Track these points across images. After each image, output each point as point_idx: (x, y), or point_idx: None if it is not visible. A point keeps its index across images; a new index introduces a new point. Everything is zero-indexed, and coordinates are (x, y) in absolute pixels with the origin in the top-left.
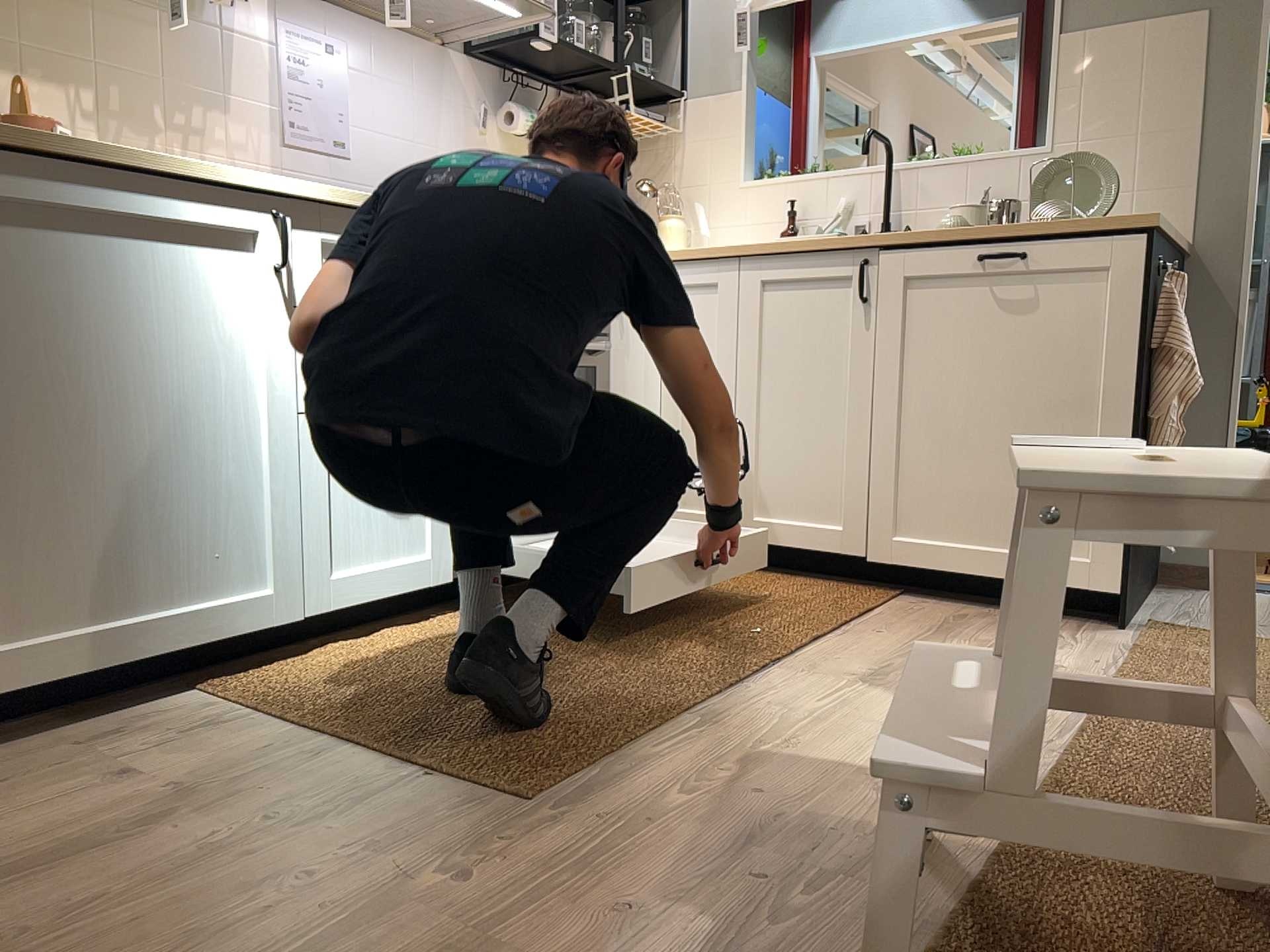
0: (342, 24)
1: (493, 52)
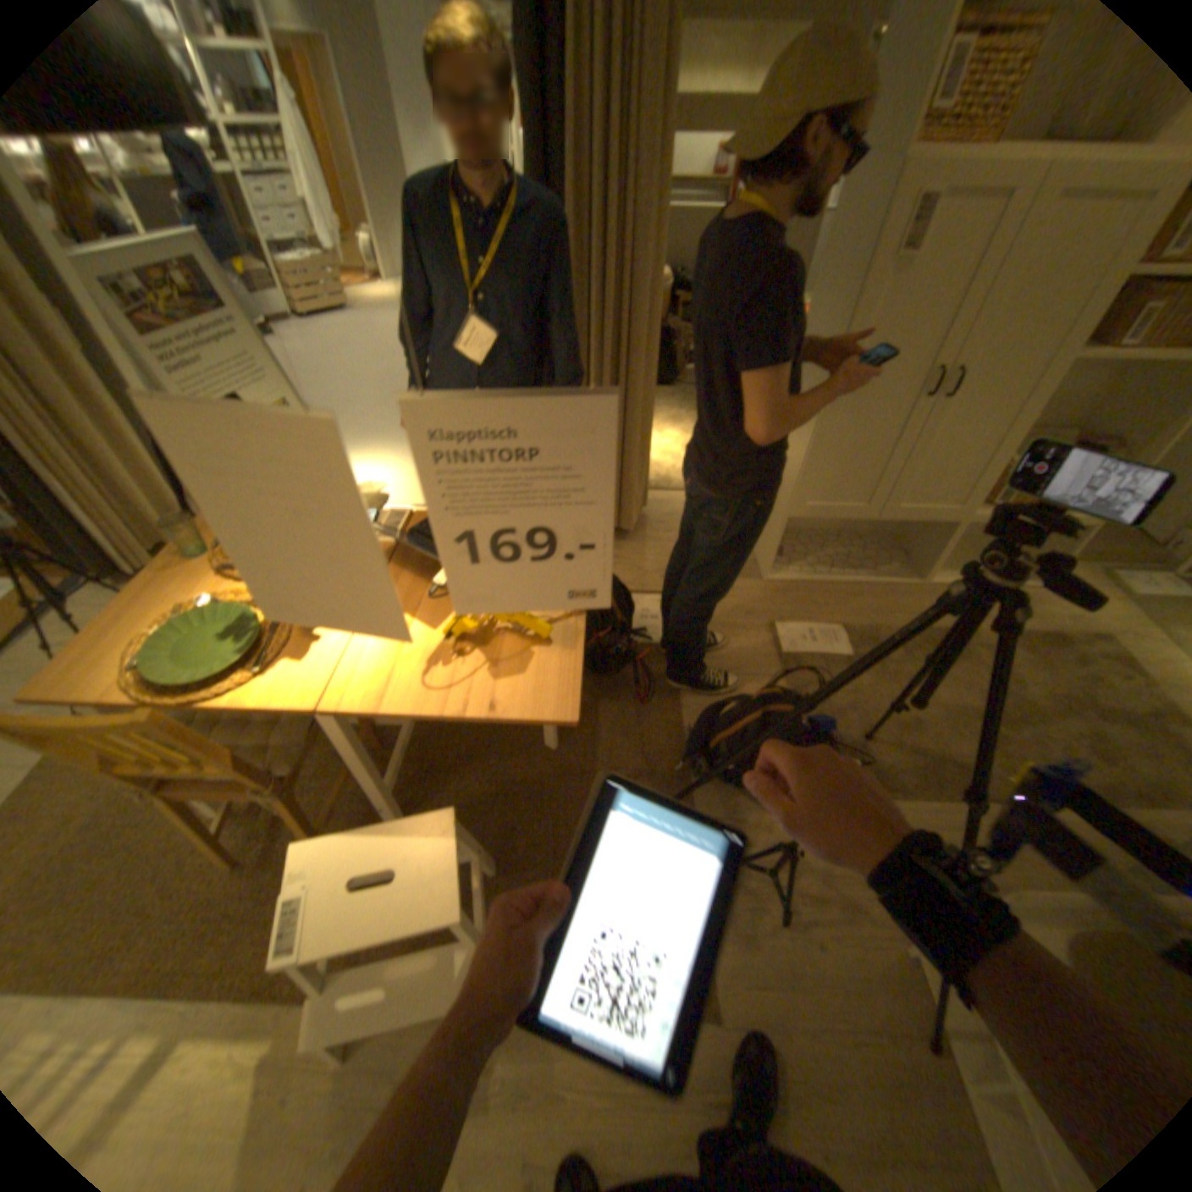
0: None
1: None
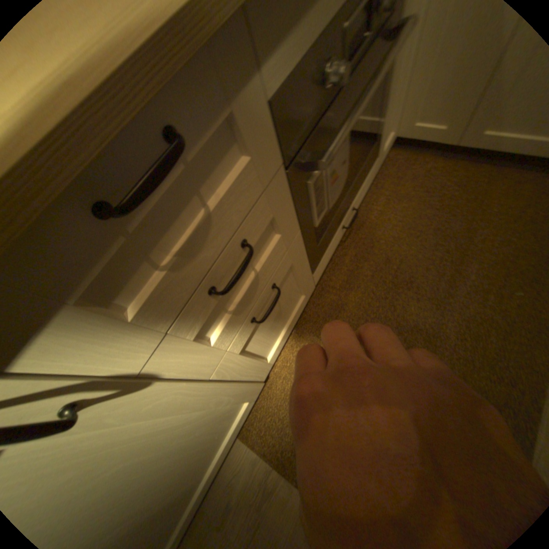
0: None
1: None
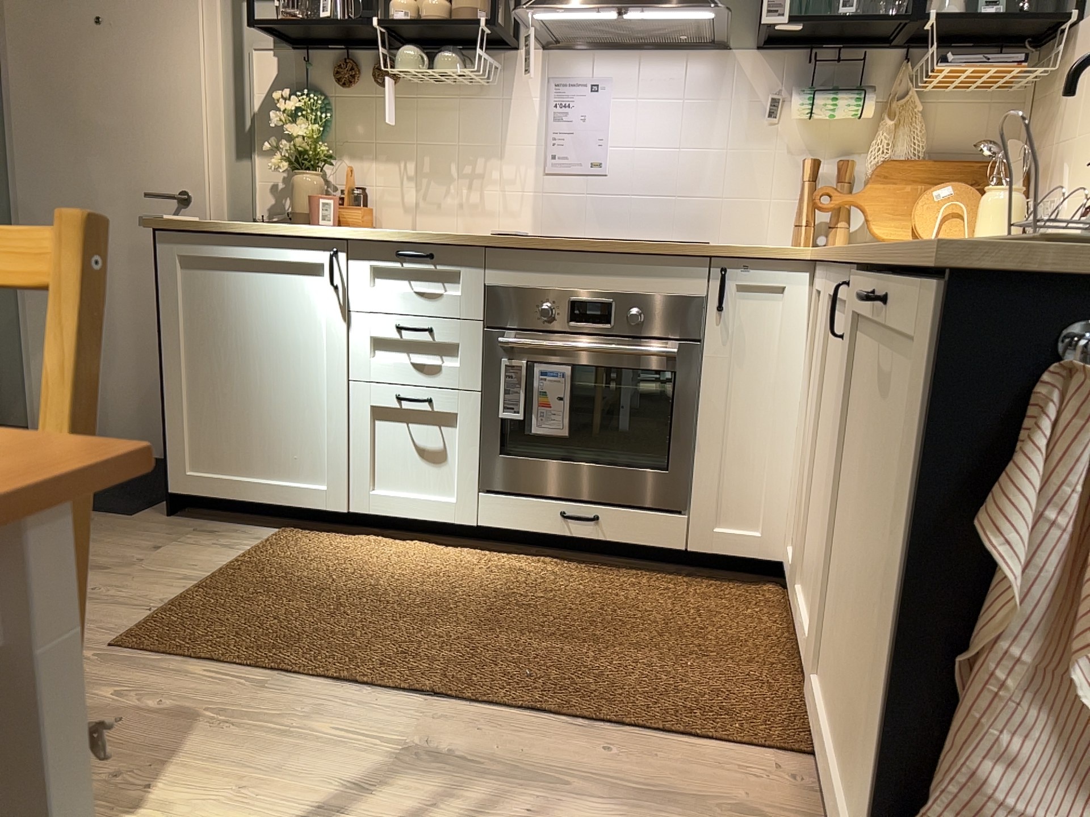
0: (604, 65)
1: (771, 43)
